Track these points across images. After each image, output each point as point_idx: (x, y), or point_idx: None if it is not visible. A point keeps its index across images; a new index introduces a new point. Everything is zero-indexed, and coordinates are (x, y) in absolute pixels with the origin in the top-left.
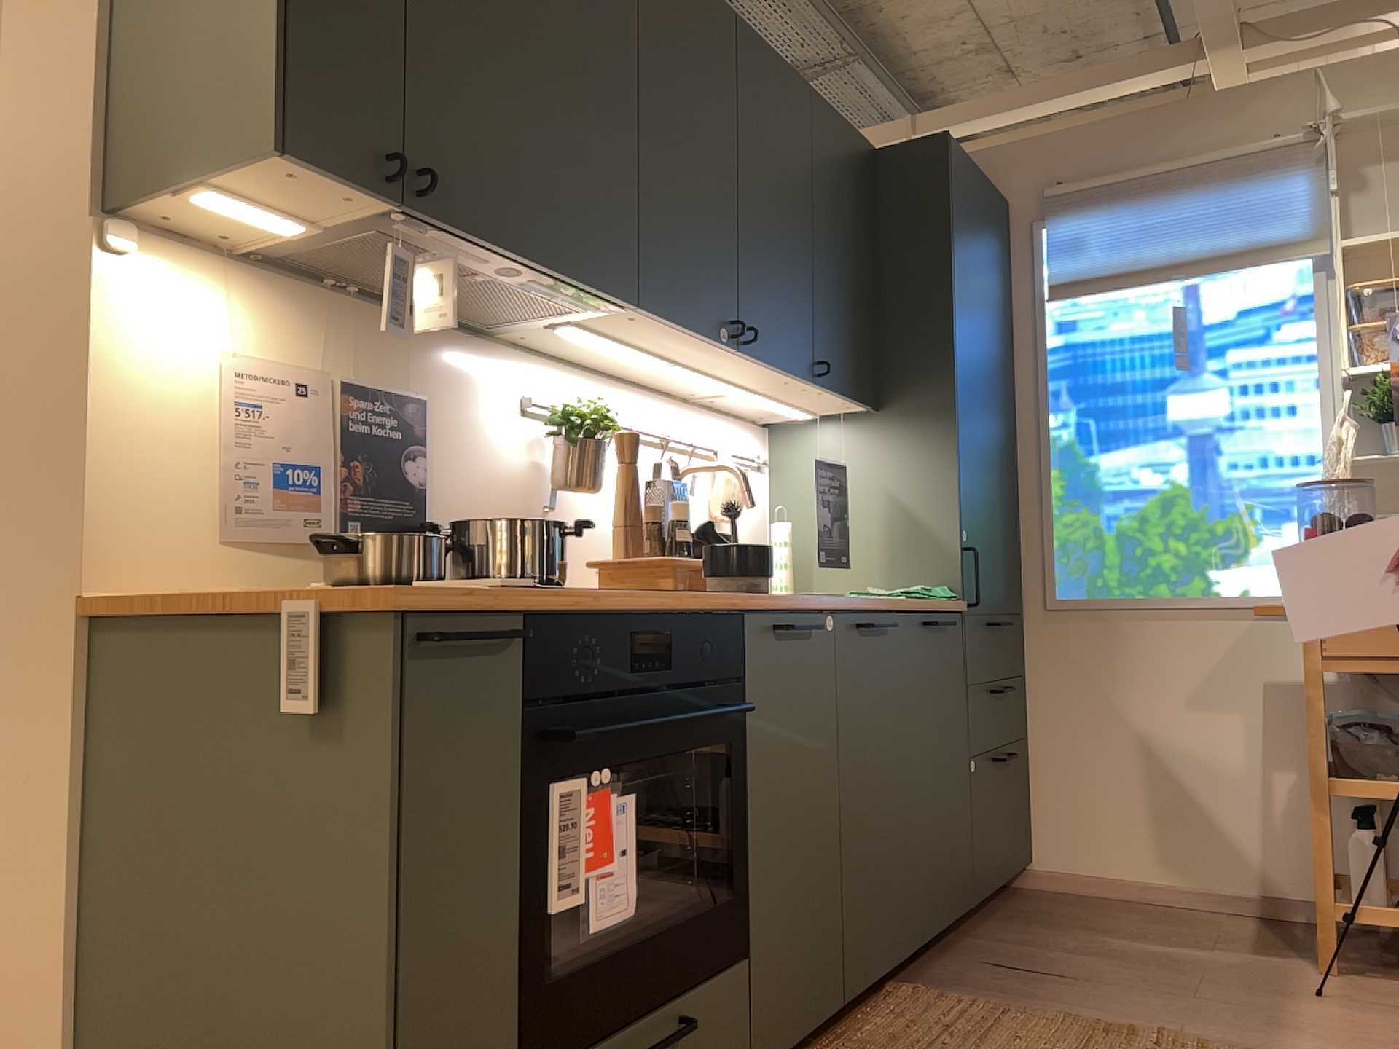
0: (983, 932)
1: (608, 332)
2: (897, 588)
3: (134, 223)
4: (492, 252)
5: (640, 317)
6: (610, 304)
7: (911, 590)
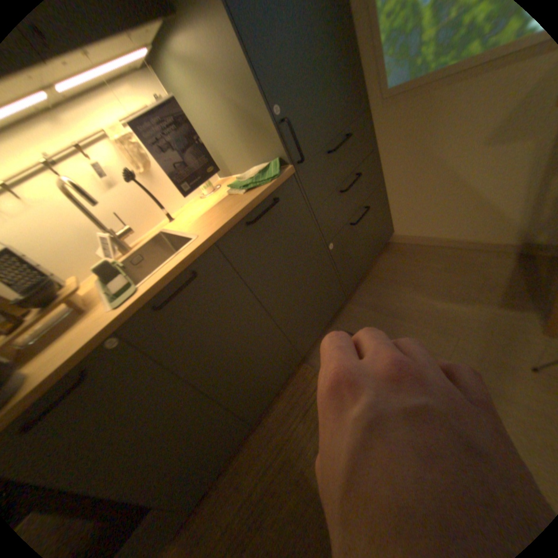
0: (357, 295)
1: None
2: (257, 163)
3: None
4: None
5: None
6: None
7: (261, 165)
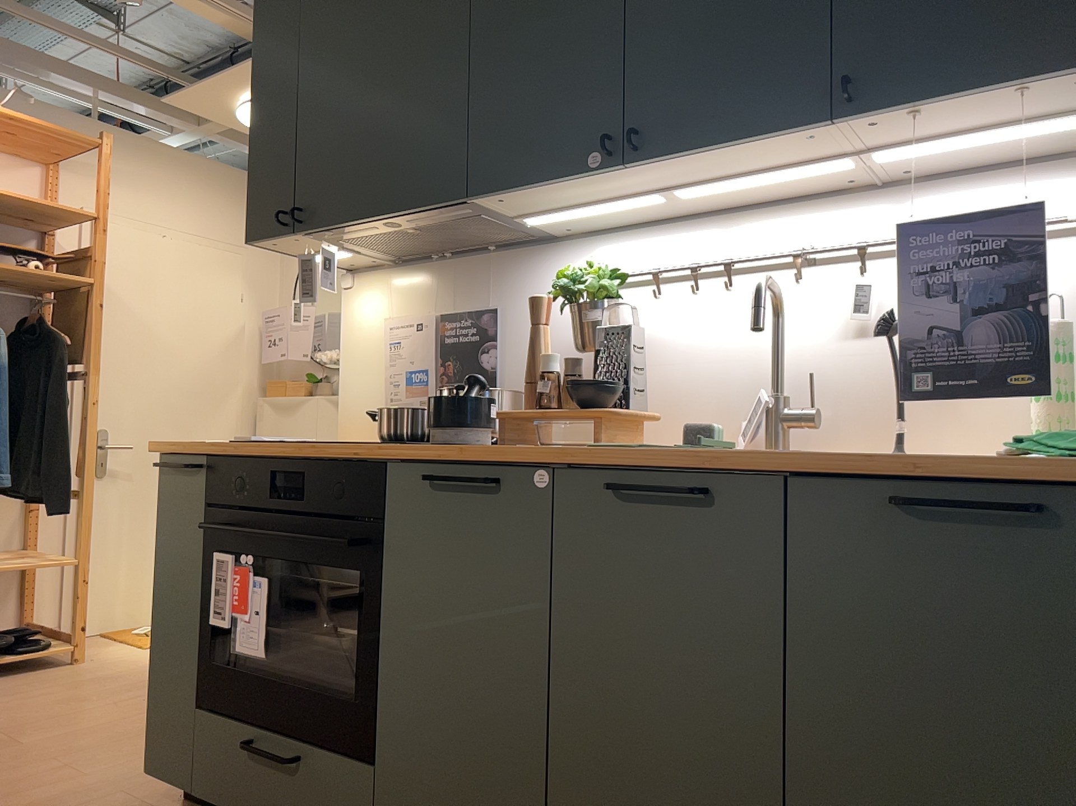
0: None
1: (554, 207)
2: None
3: (357, 270)
4: (358, 225)
5: (504, 197)
6: (474, 203)
7: None
